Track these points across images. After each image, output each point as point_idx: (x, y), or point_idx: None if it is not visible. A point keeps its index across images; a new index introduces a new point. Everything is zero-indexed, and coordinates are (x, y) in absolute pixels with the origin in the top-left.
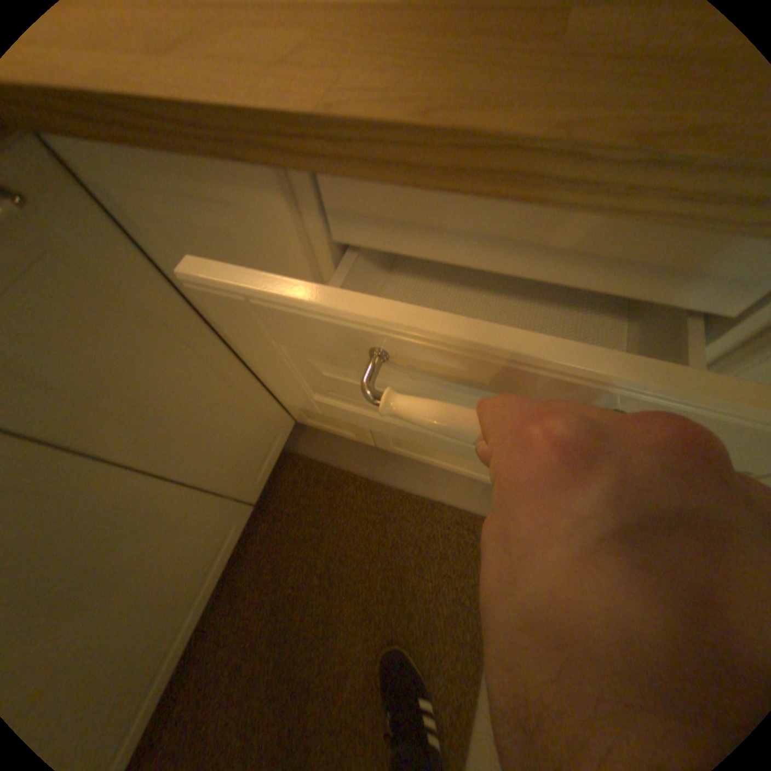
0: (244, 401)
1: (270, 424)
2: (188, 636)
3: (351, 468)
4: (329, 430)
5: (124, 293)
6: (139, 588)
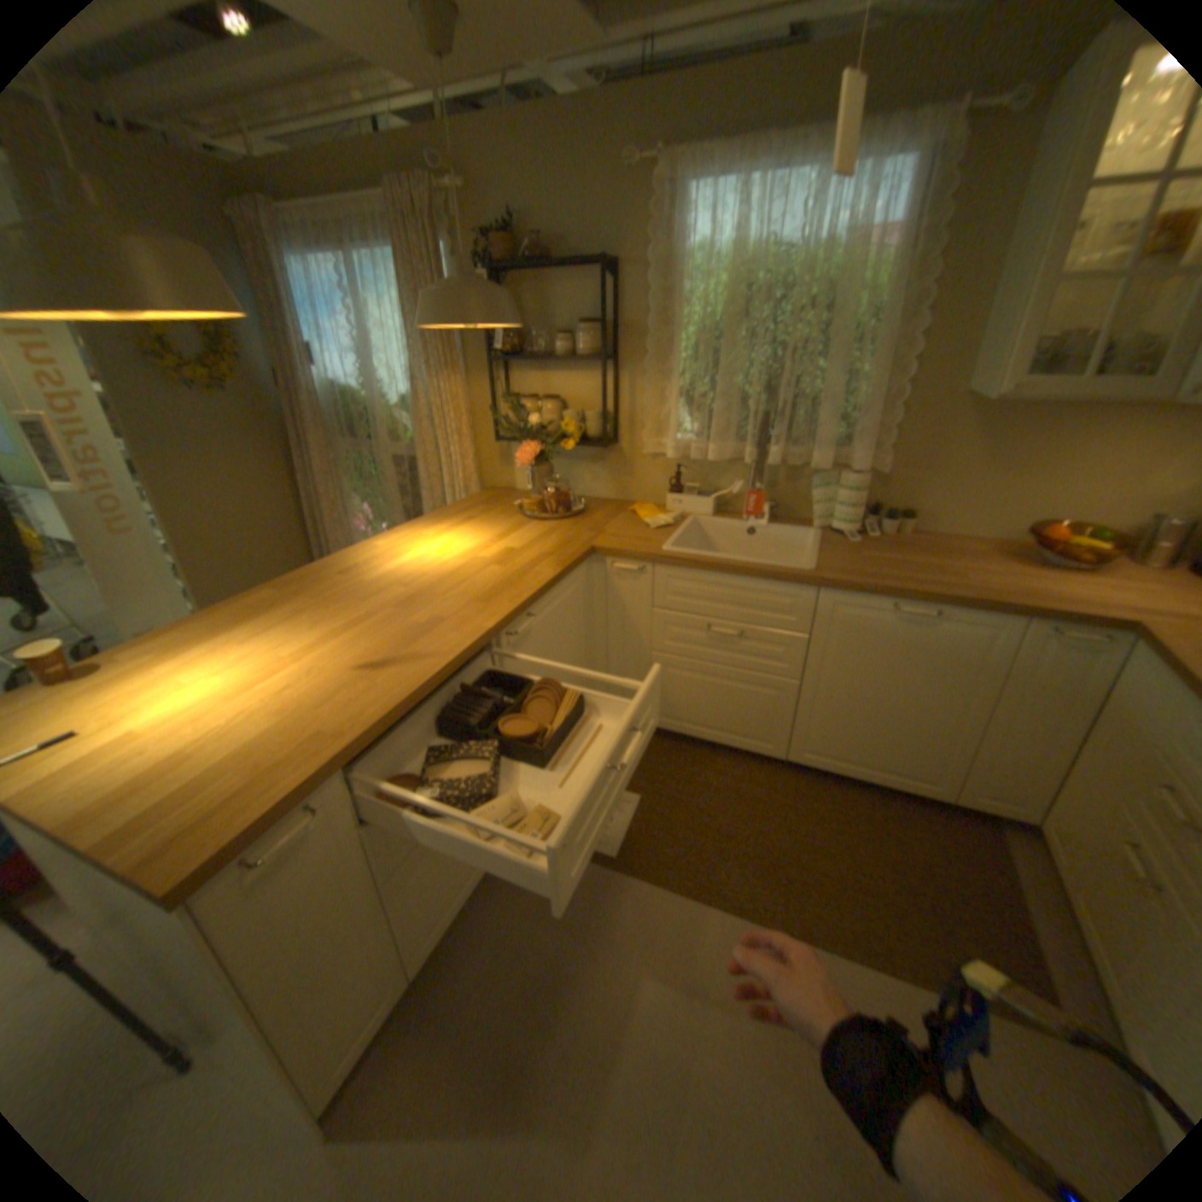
0: (1049, 765)
1: (1033, 798)
2: (863, 781)
3: (1025, 888)
4: (1055, 851)
5: (1093, 678)
6: (919, 736)
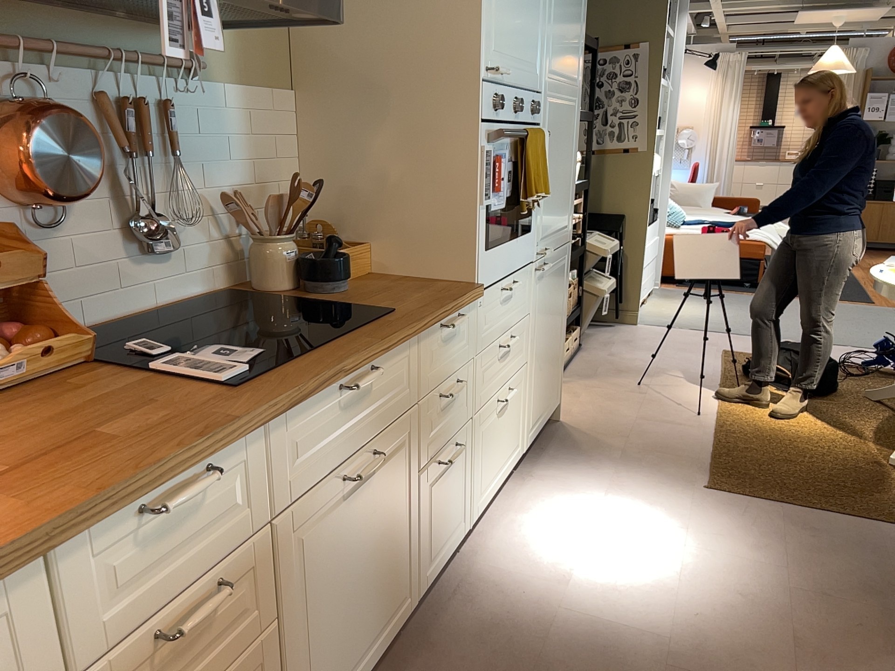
0: None
1: None
2: None
3: None
4: None
5: None
6: None
